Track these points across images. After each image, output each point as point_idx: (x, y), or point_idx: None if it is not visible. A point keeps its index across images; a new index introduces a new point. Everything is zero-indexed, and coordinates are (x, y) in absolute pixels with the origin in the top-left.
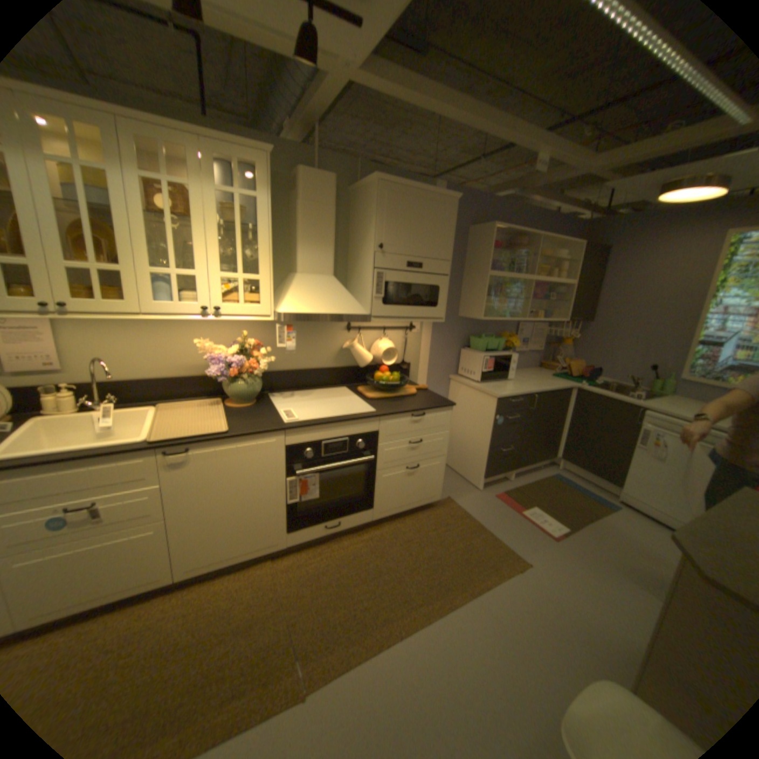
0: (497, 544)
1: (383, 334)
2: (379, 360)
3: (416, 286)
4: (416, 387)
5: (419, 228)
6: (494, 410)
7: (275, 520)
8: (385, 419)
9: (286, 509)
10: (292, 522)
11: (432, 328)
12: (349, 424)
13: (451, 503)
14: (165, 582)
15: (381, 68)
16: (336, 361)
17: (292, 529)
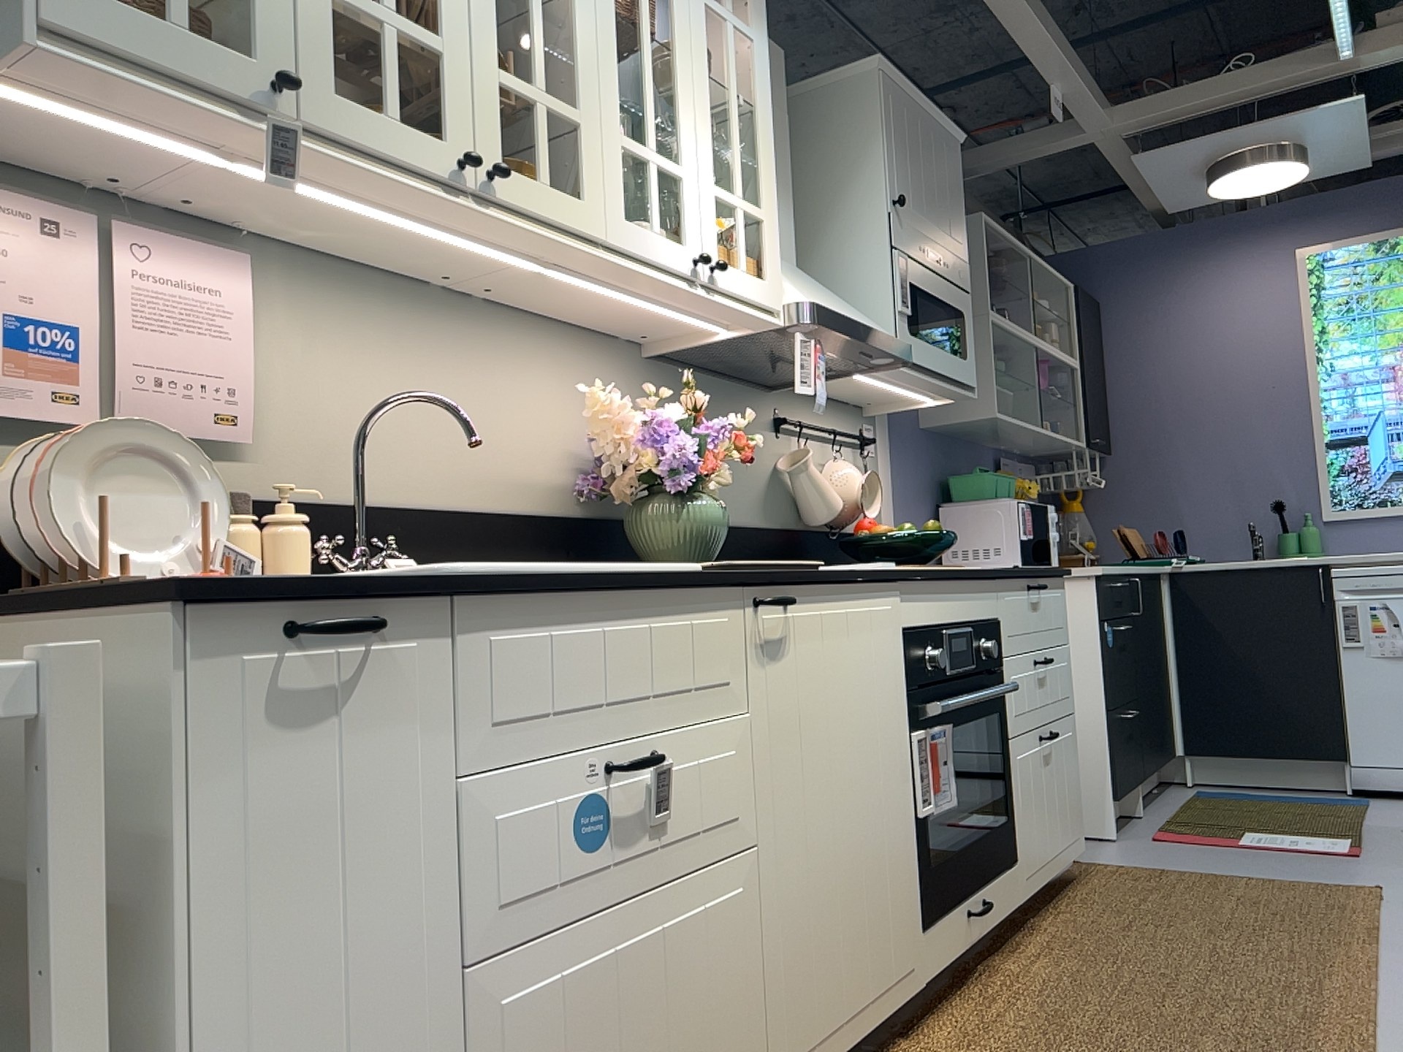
0: (1279, 882)
1: (830, 450)
2: (849, 507)
3: (937, 307)
4: None
5: (931, 183)
6: (1093, 610)
7: (906, 875)
8: (1003, 587)
9: (914, 840)
10: (927, 888)
11: (893, 449)
12: (969, 588)
13: (1095, 864)
14: None
15: None
16: (768, 509)
17: (929, 912)
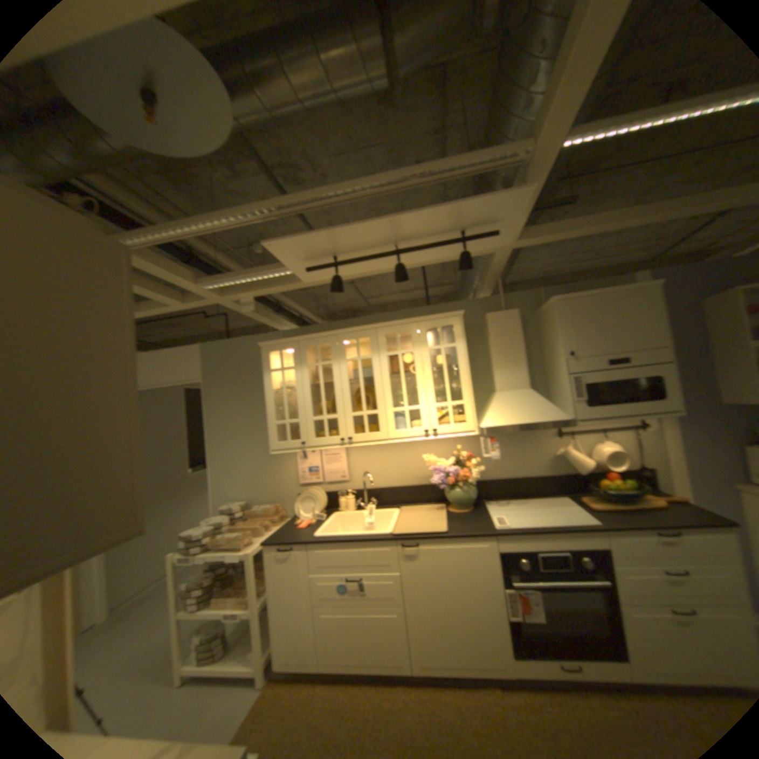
0: None
1: (606, 437)
2: (606, 466)
3: (629, 382)
4: (672, 500)
5: (615, 326)
6: None
7: (499, 639)
8: (617, 536)
9: (511, 629)
10: (520, 648)
11: (680, 424)
12: (569, 538)
13: None
14: (407, 673)
15: (536, 232)
16: (553, 469)
17: (521, 657)
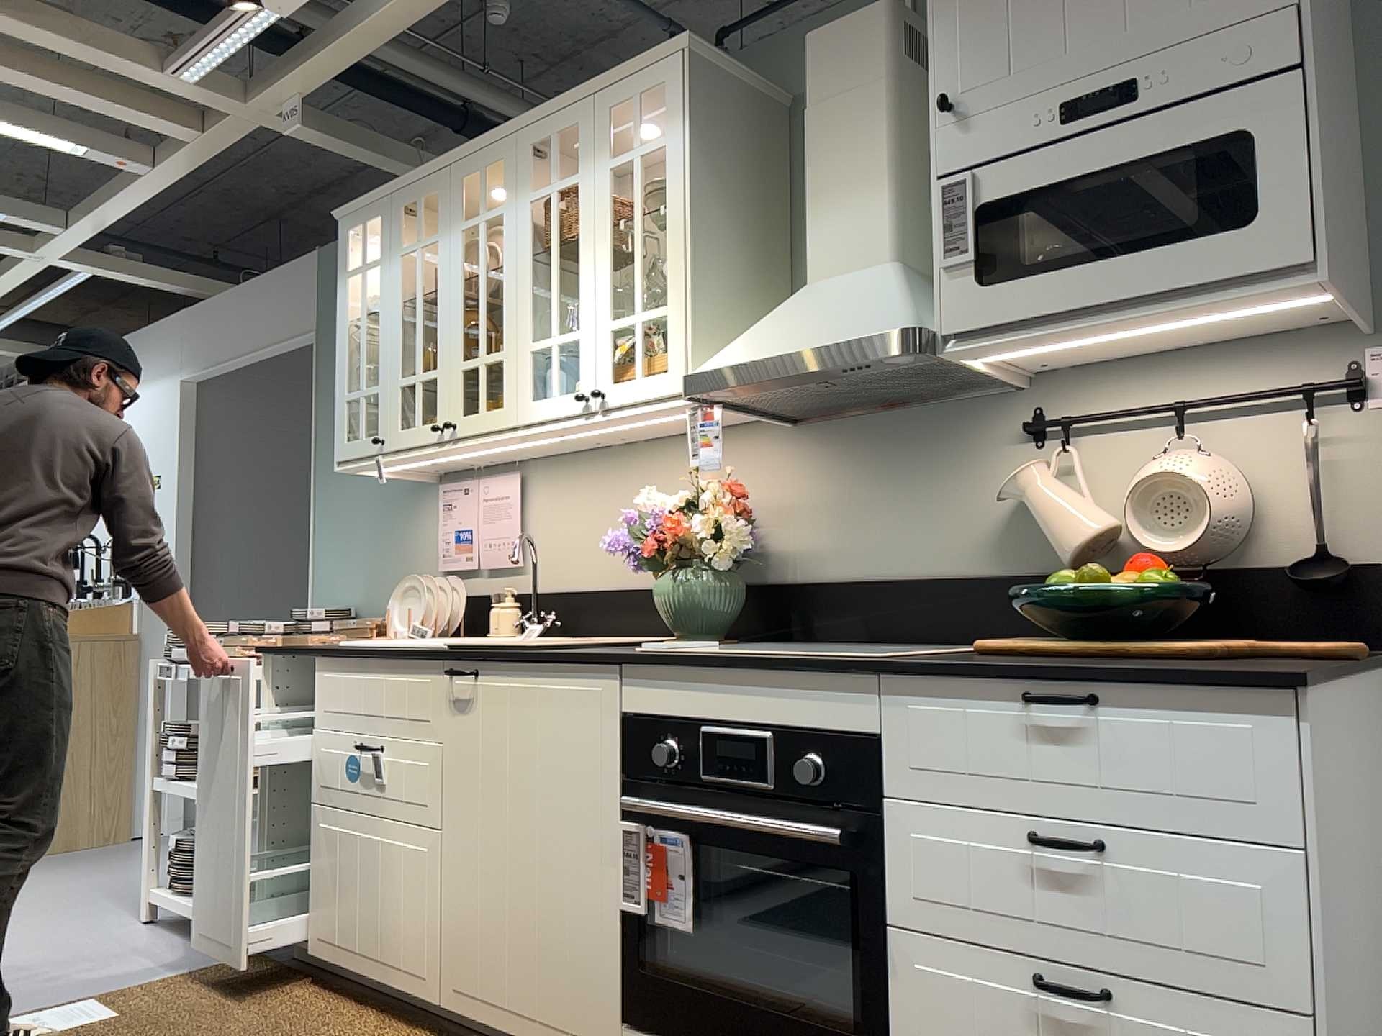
0: None
1: (1188, 435)
2: (1144, 534)
3: (1127, 177)
4: (1331, 656)
5: None
6: None
7: (595, 952)
8: (900, 689)
9: (624, 932)
10: (634, 990)
11: None
12: (775, 682)
13: None
14: (429, 991)
15: None
16: (999, 551)
17: (634, 1015)
